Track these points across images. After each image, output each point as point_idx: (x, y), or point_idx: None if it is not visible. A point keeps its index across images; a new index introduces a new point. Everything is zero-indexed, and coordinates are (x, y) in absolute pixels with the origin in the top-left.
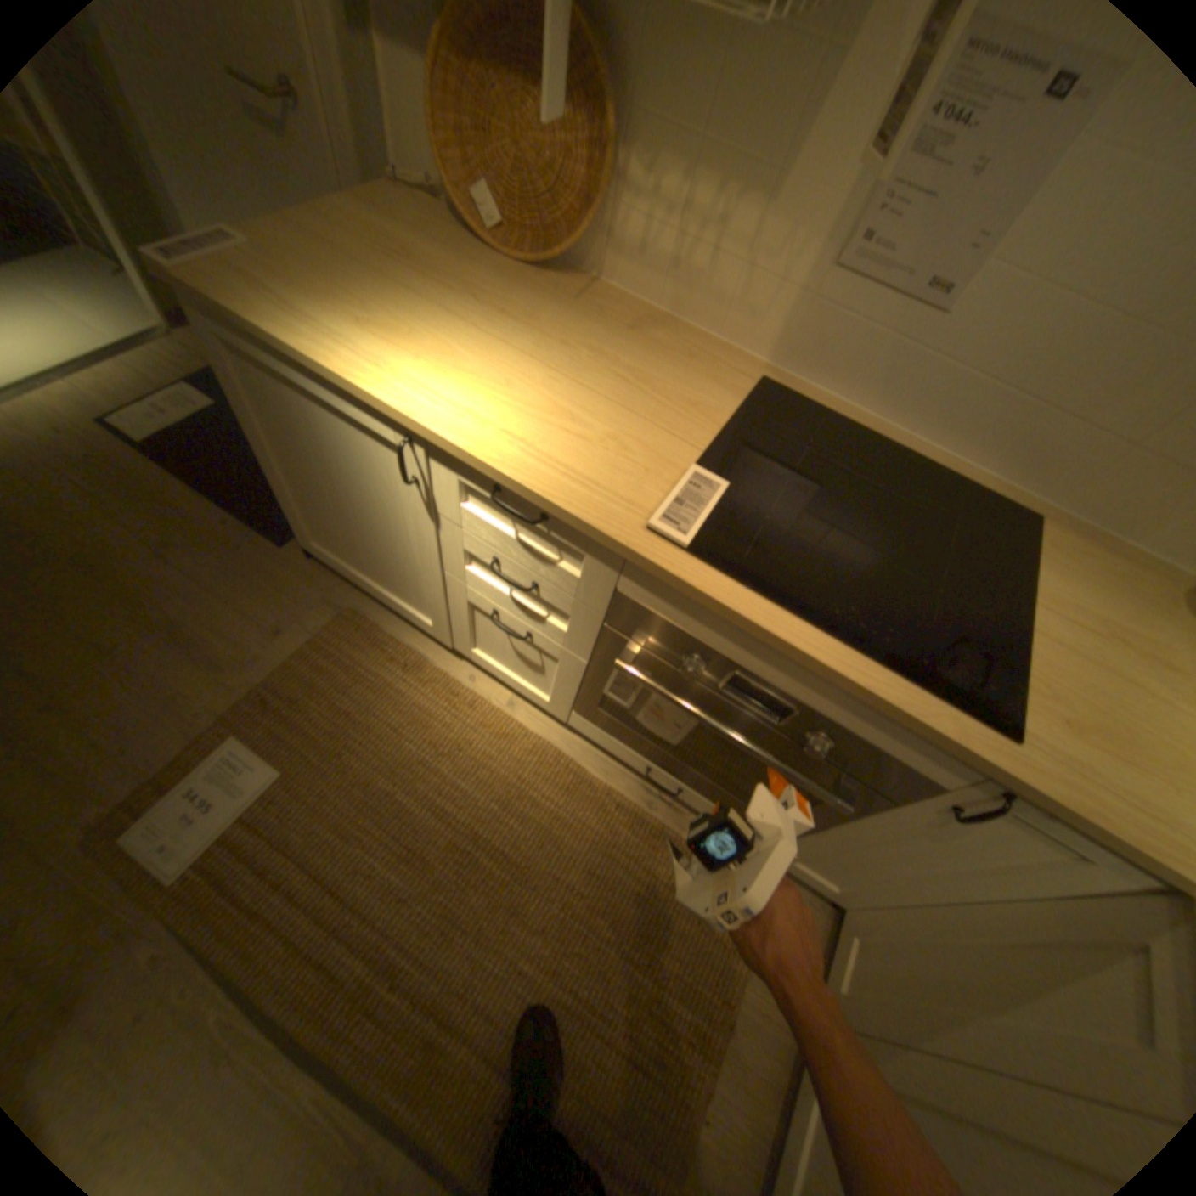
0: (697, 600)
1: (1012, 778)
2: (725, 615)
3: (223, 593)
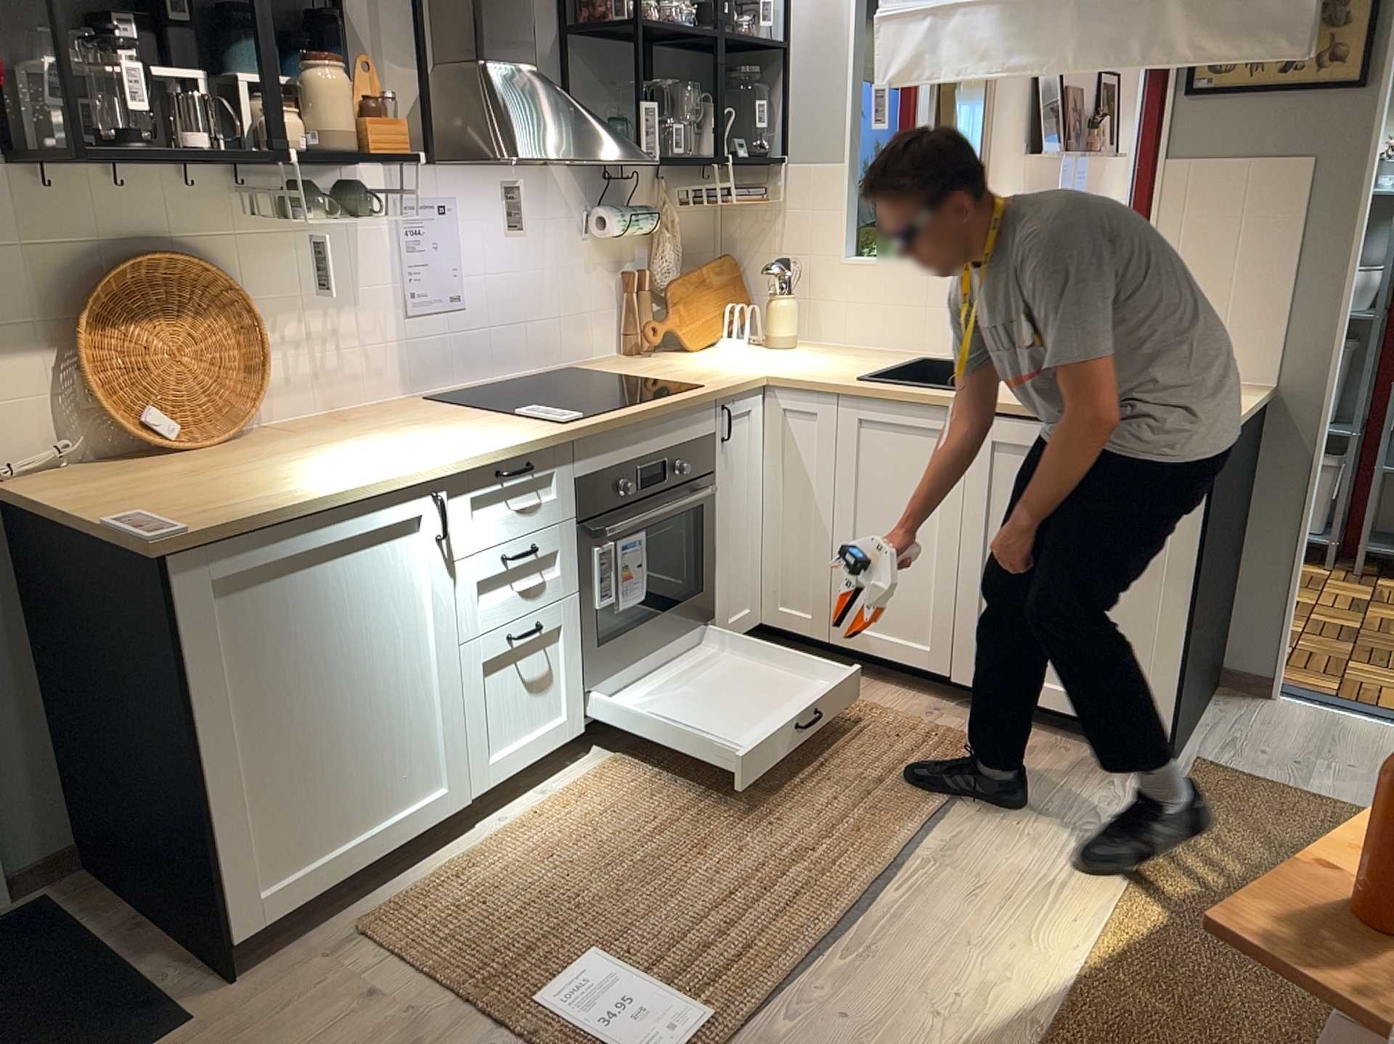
0: (609, 430)
1: (719, 389)
2: (623, 421)
3: None
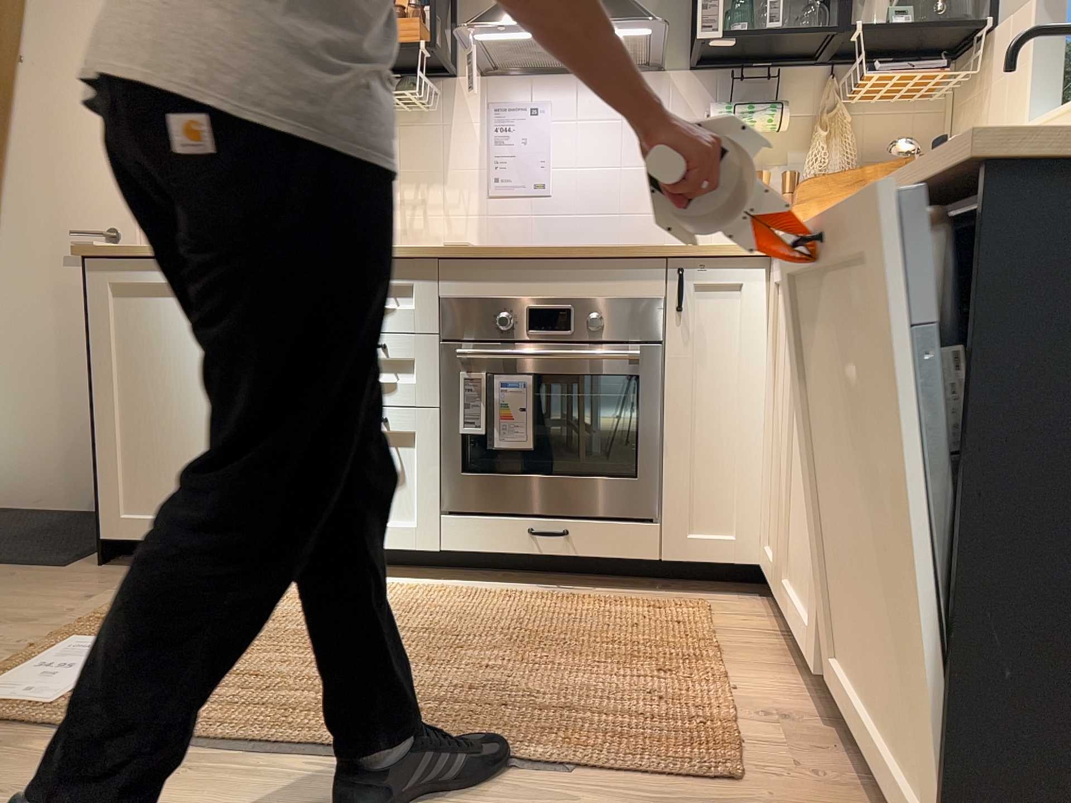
0: (484, 259)
1: (664, 247)
2: (501, 253)
3: (12, 593)
